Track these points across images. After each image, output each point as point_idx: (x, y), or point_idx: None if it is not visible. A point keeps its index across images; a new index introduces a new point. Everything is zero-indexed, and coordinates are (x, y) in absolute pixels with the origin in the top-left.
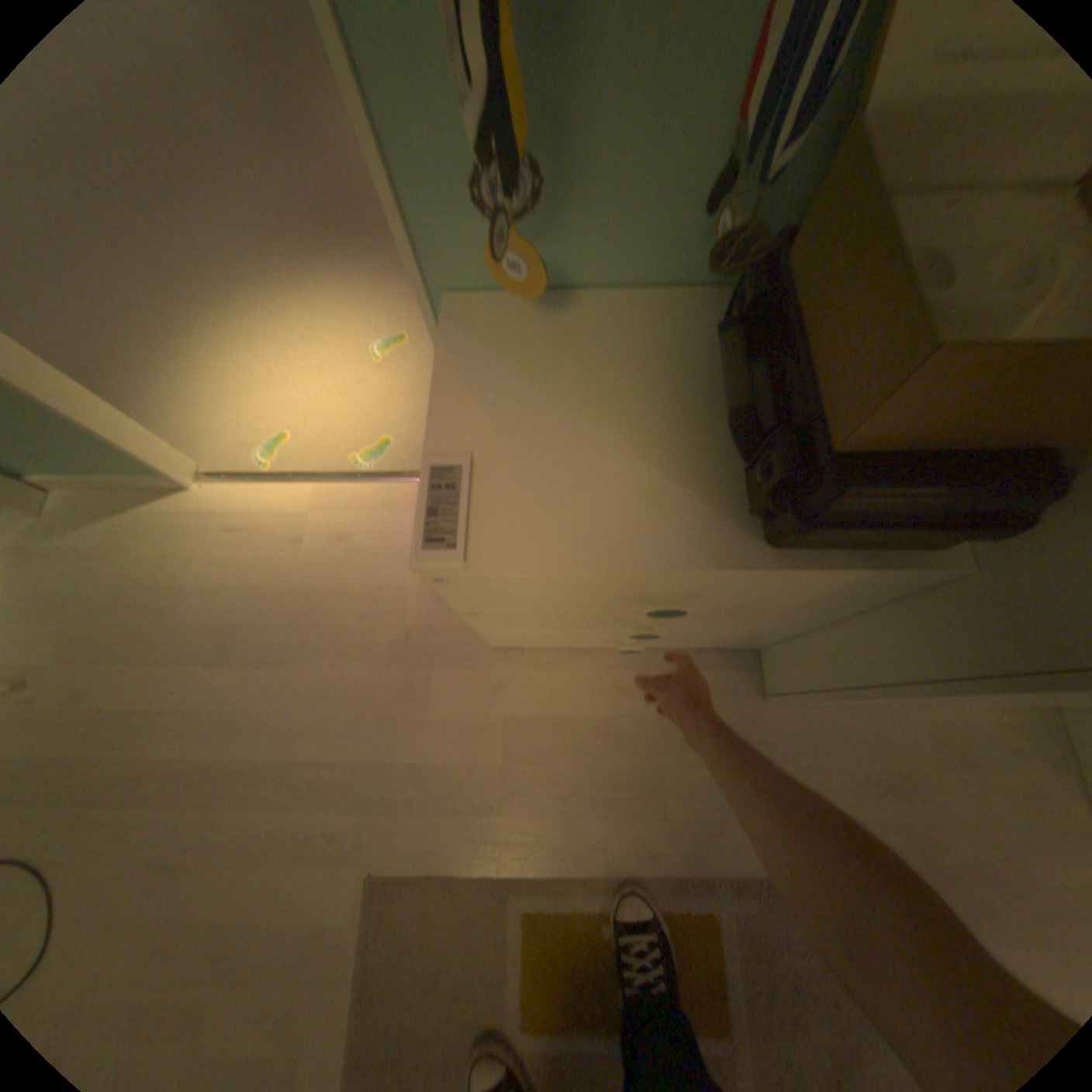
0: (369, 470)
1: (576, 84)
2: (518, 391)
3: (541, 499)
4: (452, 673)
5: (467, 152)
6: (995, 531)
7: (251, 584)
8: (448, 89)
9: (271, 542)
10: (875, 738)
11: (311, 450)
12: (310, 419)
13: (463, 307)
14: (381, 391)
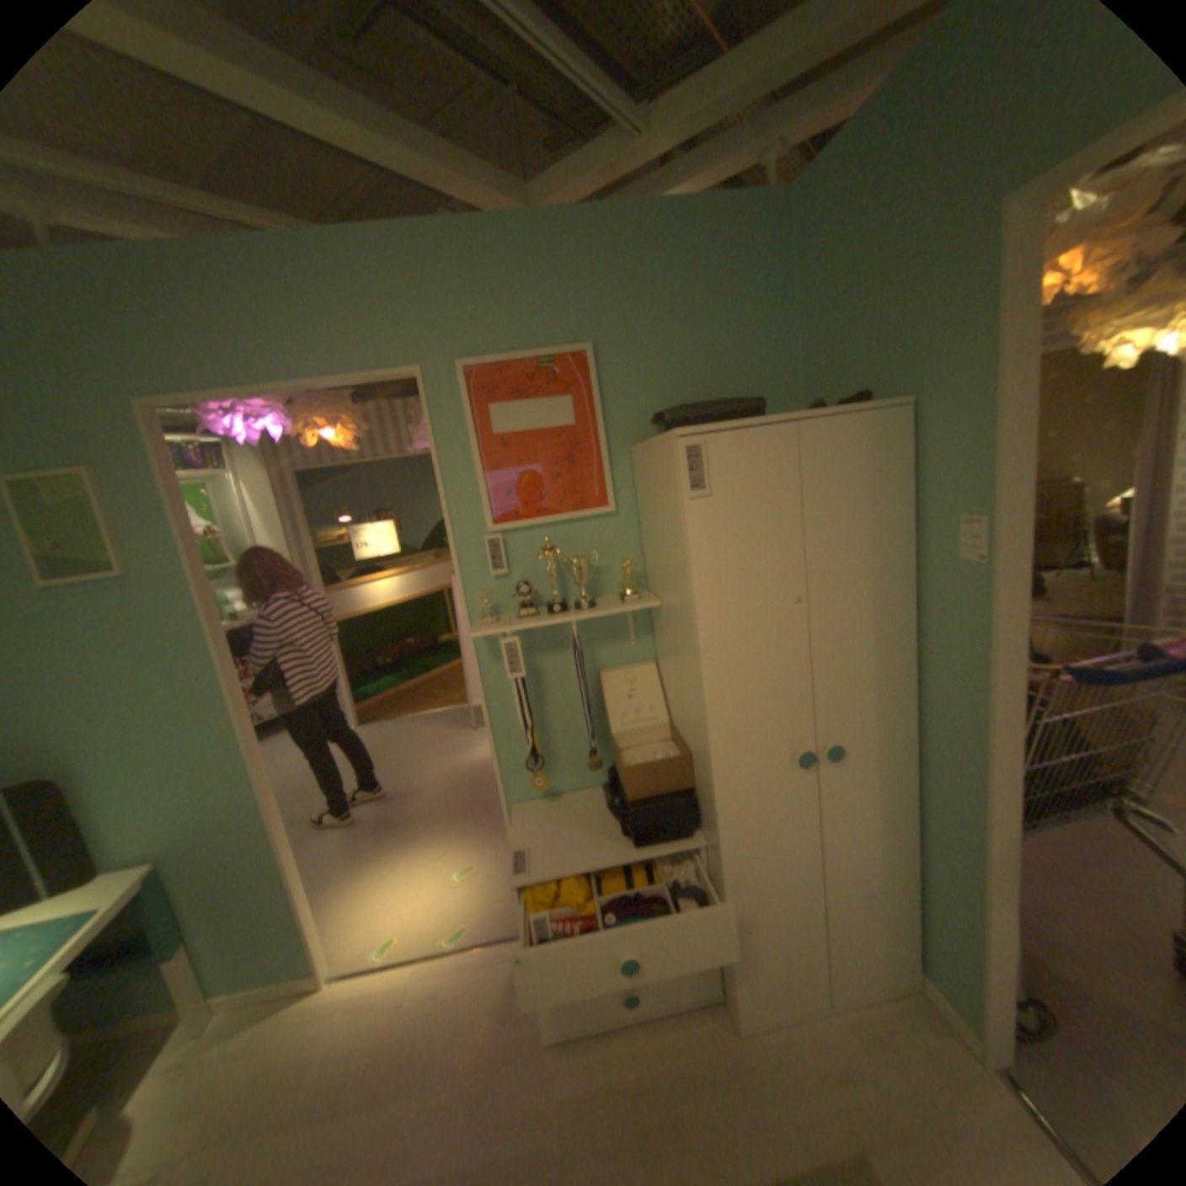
0: (451, 951)
1: (551, 741)
2: (544, 828)
3: (555, 856)
4: (515, 1078)
5: (523, 761)
6: (692, 822)
7: (363, 1049)
8: (518, 748)
9: (381, 1014)
10: (818, 1045)
11: (411, 947)
12: (411, 928)
13: (520, 809)
14: (459, 902)
